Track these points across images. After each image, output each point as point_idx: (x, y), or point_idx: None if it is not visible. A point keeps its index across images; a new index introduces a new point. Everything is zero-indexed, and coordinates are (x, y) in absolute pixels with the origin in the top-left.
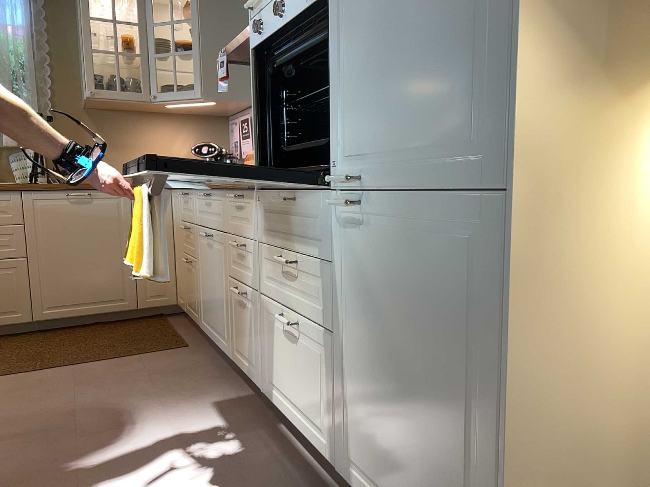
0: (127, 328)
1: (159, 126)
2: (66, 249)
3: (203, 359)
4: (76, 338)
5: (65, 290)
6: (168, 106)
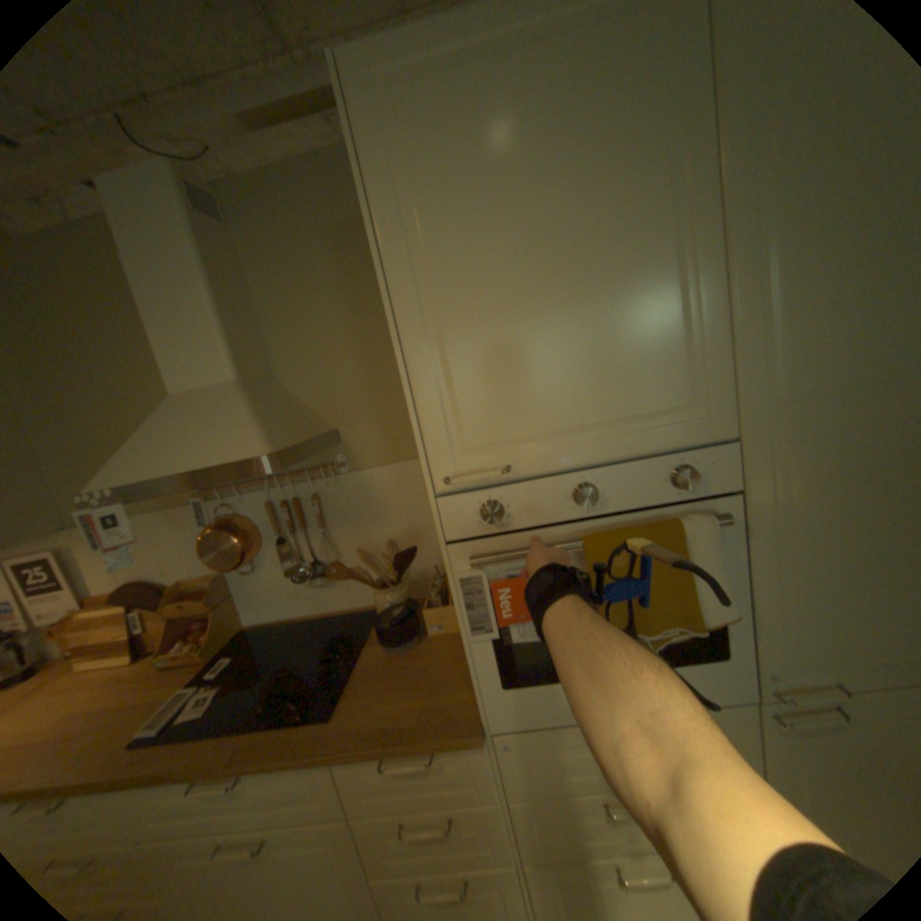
0: None
1: None
2: None
3: None
4: None
5: None
6: None
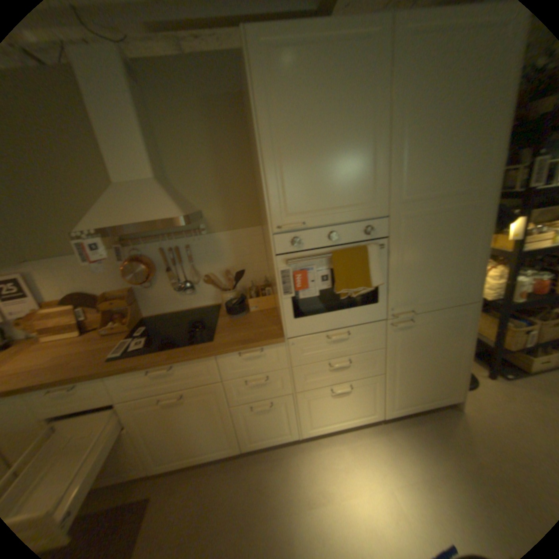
0: None
1: None
2: None
3: (190, 483)
4: None
5: None
6: None
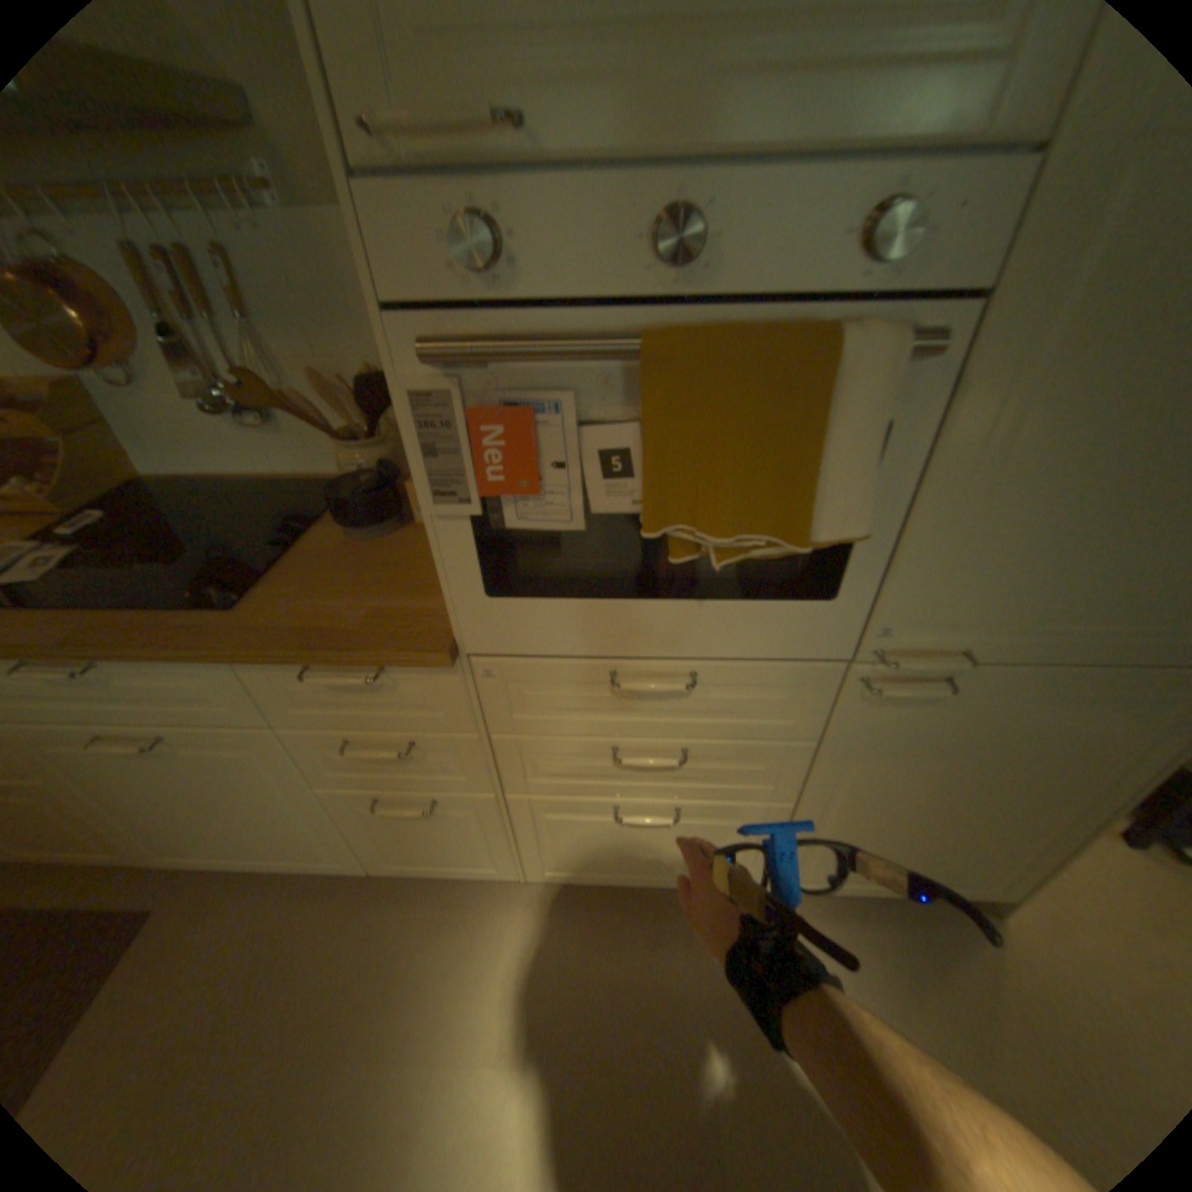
0: None
1: None
2: None
3: (244, 907)
4: None
5: None
6: None
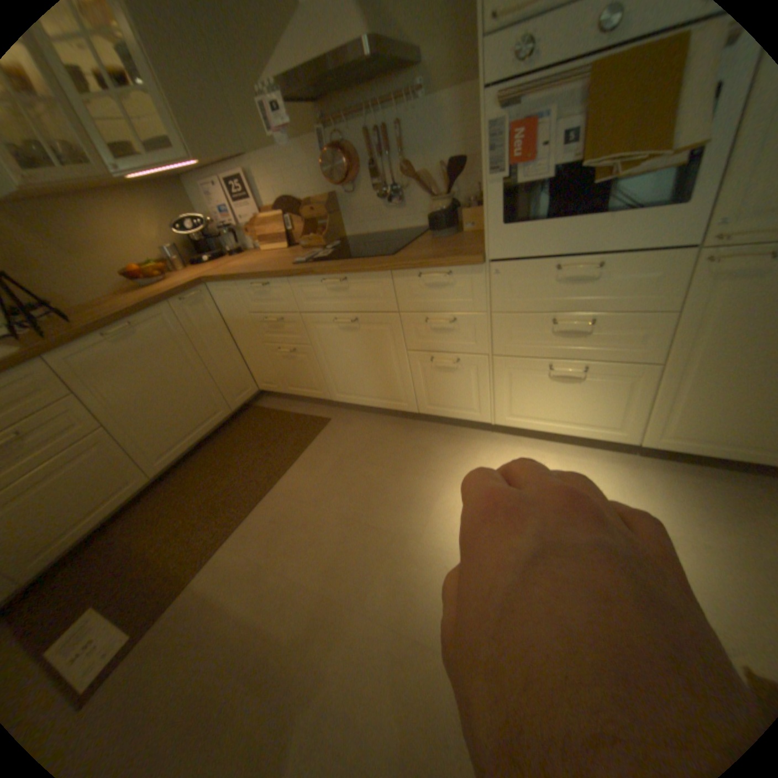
0: (239, 432)
1: (109, 206)
2: (138, 394)
3: (365, 422)
4: (211, 467)
5: (161, 433)
6: (128, 176)
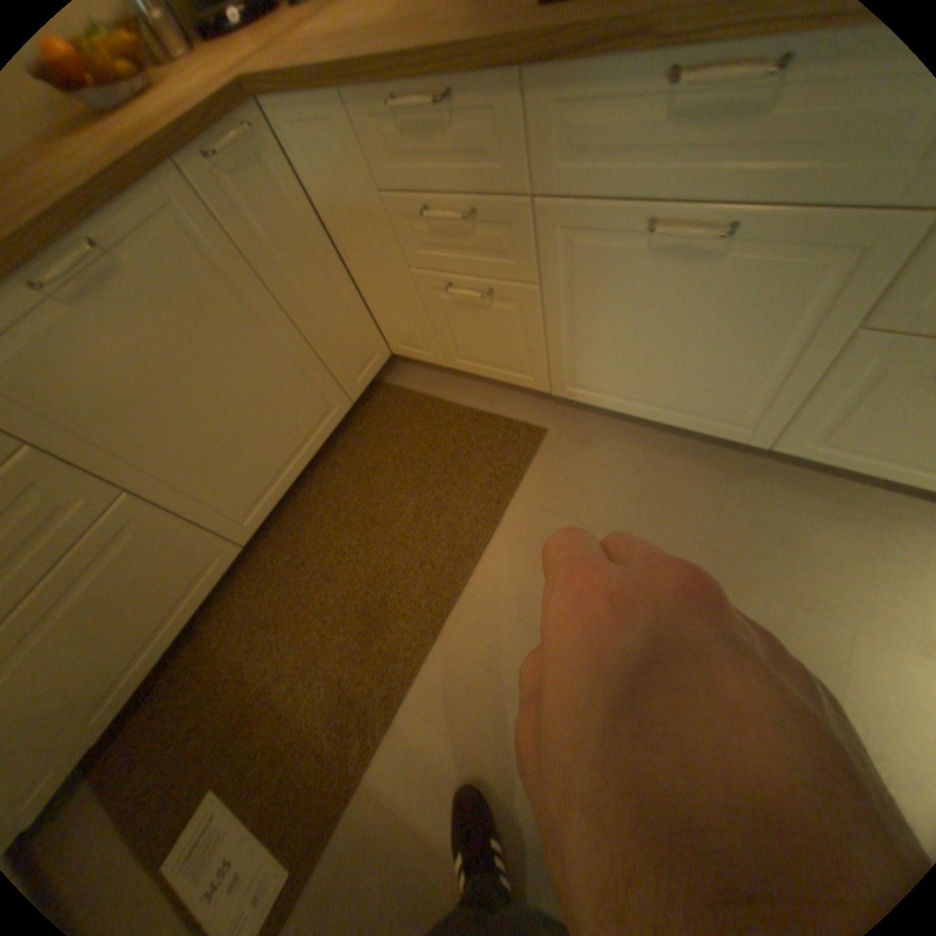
0: (373, 444)
1: None
2: (177, 413)
3: (623, 447)
4: (340, 519)
5: (243, 473)
6: None
